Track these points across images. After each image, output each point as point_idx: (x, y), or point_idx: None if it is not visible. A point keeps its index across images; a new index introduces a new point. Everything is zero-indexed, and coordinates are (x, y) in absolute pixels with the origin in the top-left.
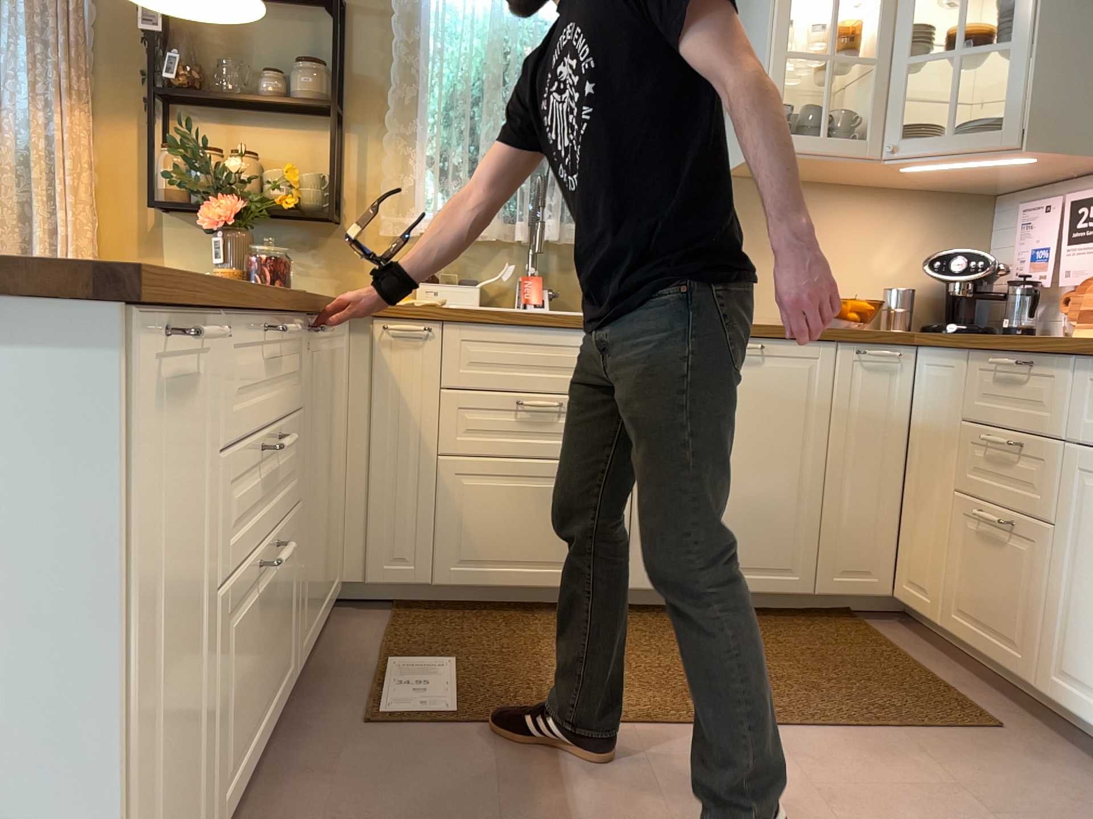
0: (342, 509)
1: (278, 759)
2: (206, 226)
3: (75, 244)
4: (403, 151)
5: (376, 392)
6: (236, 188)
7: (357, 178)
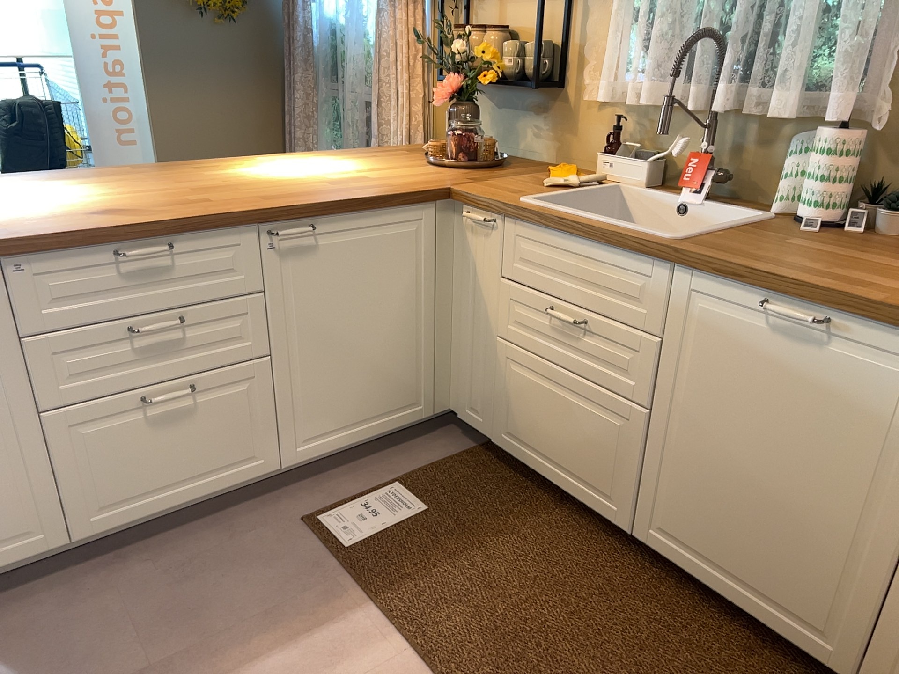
0: (443, 355)
1: (241, 510)
2: (433, 103)
3: (403, 110)
4: (611, 10)
5: (464, 267)
6: (463, 67)
7: (576, 42)
